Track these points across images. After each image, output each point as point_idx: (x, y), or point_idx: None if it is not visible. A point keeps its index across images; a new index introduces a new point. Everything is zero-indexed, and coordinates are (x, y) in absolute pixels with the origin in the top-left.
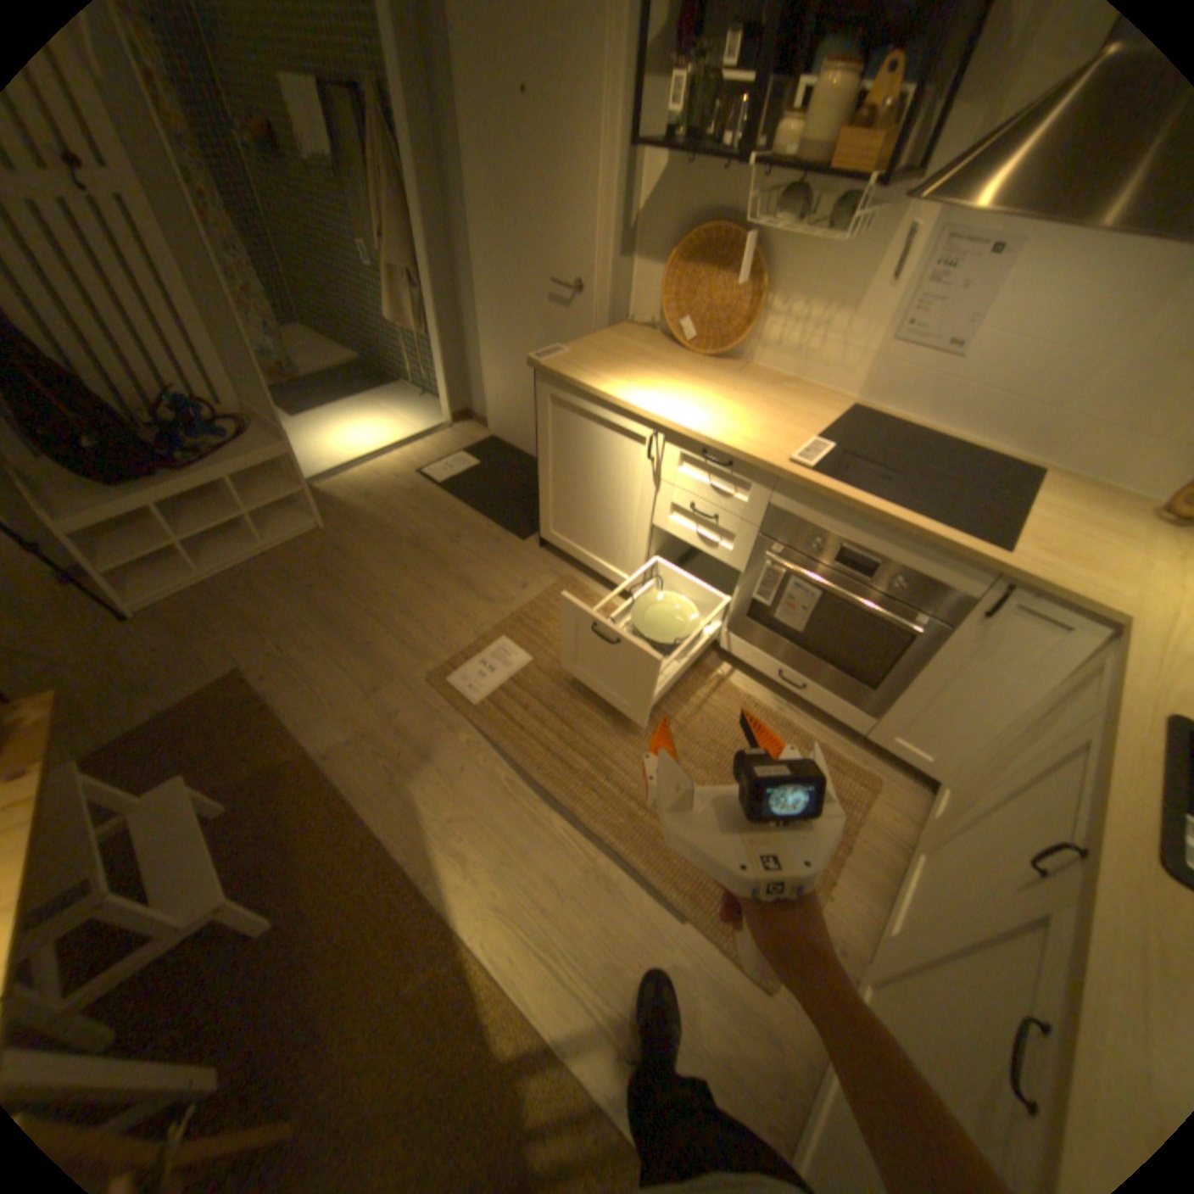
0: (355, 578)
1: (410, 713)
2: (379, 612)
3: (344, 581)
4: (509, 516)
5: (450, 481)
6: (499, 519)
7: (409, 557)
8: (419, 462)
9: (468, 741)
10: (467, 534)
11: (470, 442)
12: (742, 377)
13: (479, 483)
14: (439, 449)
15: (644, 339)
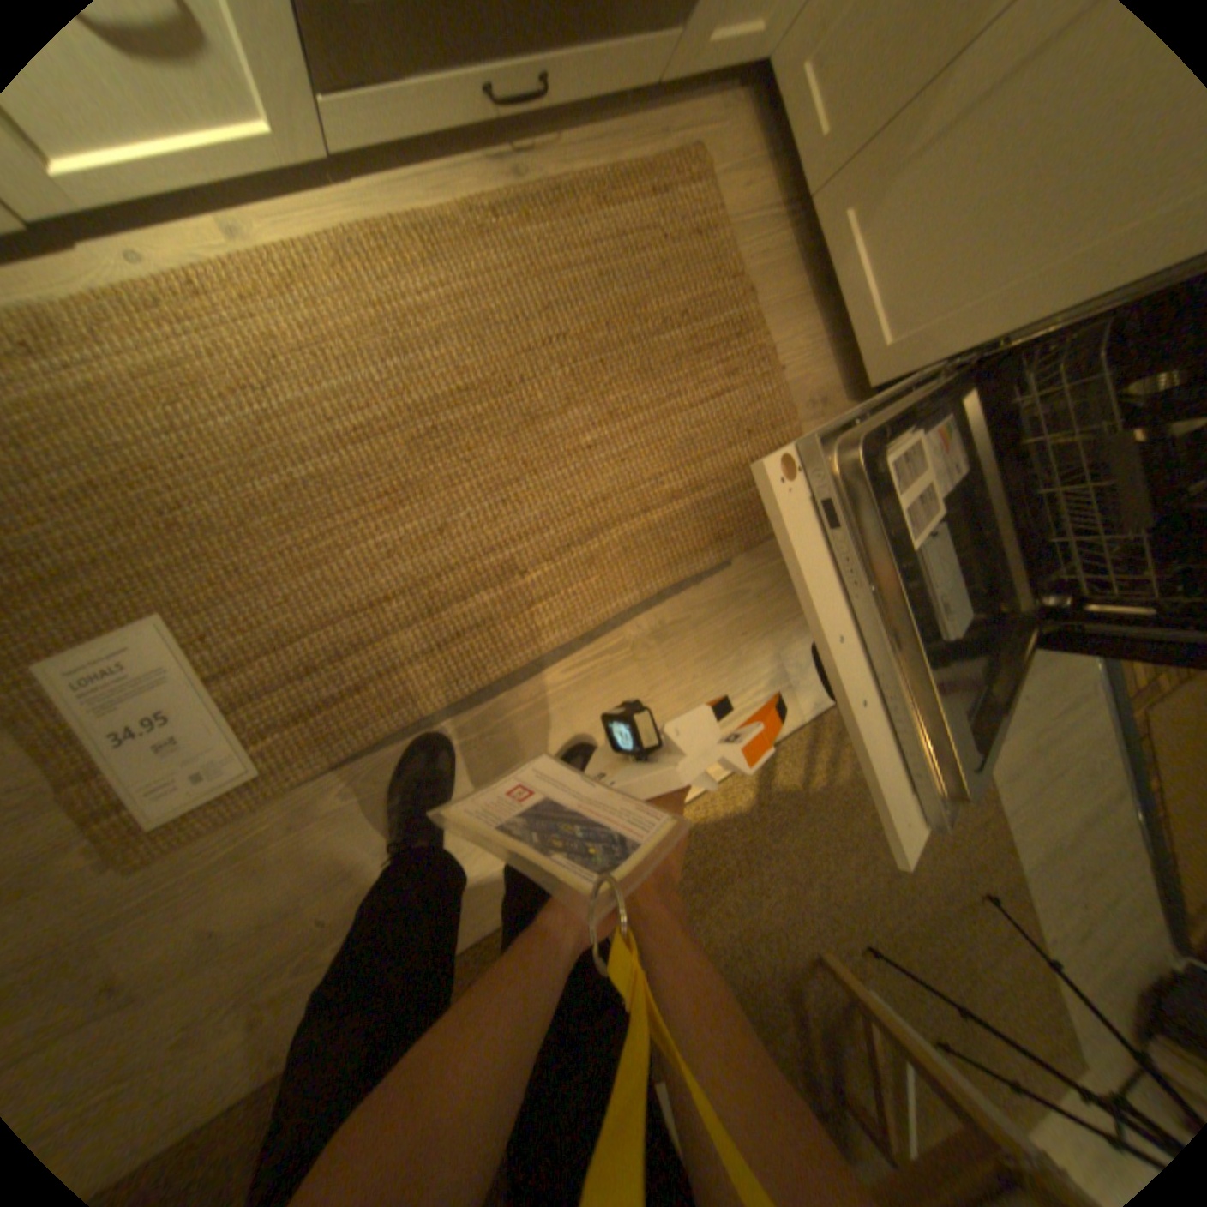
0: None
1: (216, 908)
2: None
3: None
4: None
5: None
6: None
7: None
8: None
9: (340, 797)
10: None
11: None
12: None
13: None
14: None
15: None
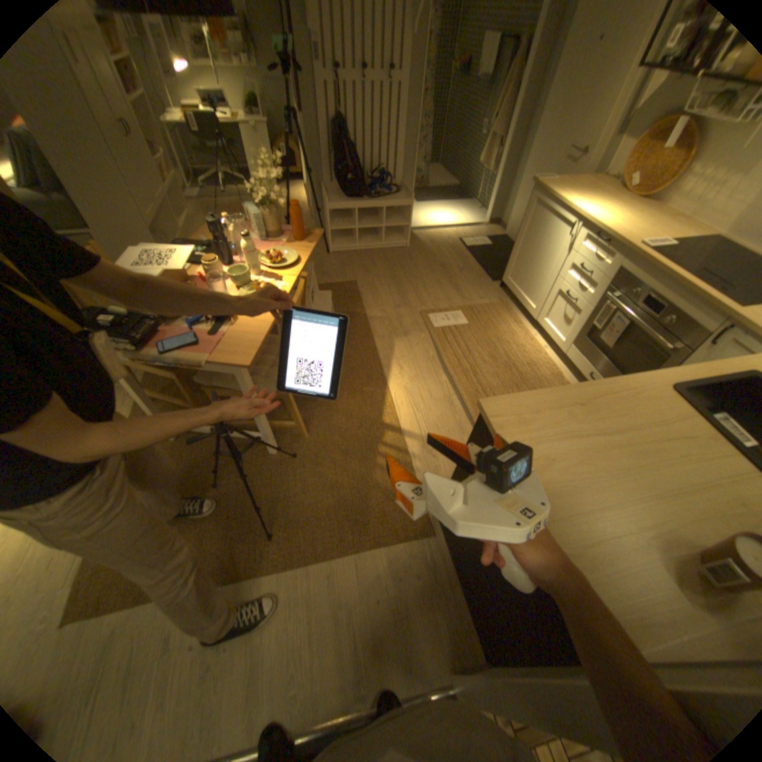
0: (410, 270)
1: (407, 320)
2: (413, 284)
3: (405, 269)
4: (491, 270)
5: (471, 247)
6: (485, 269)
7: (436, 270)
8: (461, 236)
9: (423, 338)
10: (466, 270)
11: (491, 235)
12: (650, 209)
13: (484, 253)
14: (474, 233)
15: (605, 183)
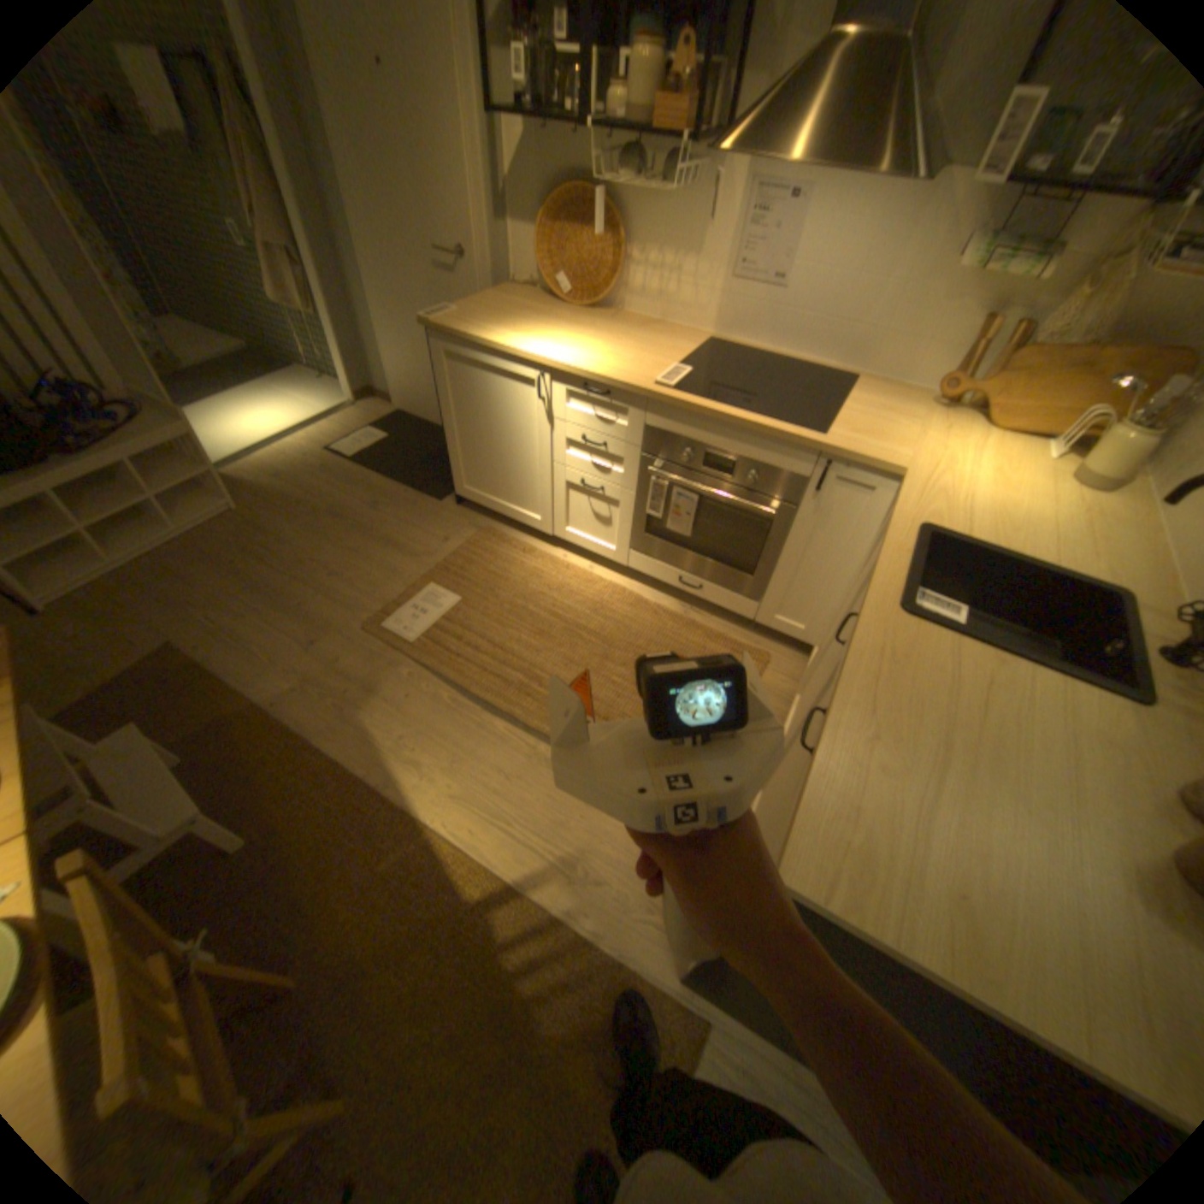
0: (277, 550)
1: (350, 657)
2: (305, 577)
3: (265, 554)
4: (424, 481)
5: (360, 455)
6: (414, 484)
7: (328, 526)
8: (325, 440)
9: (409, 673)
10: (383, 501)
11: (376, 418)
12: (615, 323)
13: (389, 454)
14: (344, 427)
15: (526, 296)
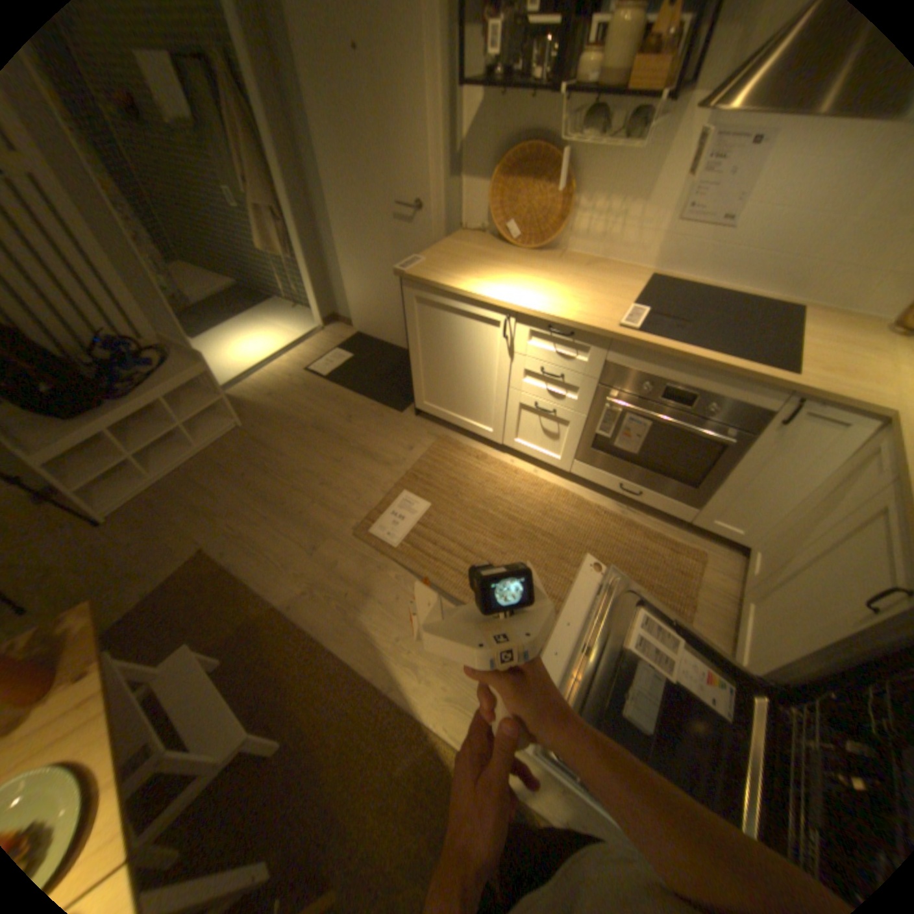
0: (275, 463)
1: (345, 562)
2: (301, 487)
3: (267, 467)
4: (385, 395)
5: (332, 373)
6: (378, 398)
7: (314, 439)
8: (303, 362)
9: (395, 577)
10: (355, 414)
11: (340, 340)
12: (562, 263)
13: (355, 372)
14: (316, 349)
15: (478, 241)
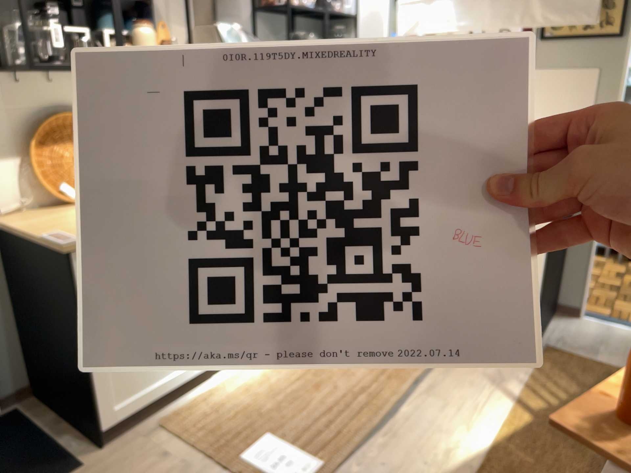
0: None
1: None
2: None
3: None
4: None
5: None
6: None
7: None
8: None
9: (359, 467)
10: None
11: None
12: None
13: None
14: None
15: (42, 214)
